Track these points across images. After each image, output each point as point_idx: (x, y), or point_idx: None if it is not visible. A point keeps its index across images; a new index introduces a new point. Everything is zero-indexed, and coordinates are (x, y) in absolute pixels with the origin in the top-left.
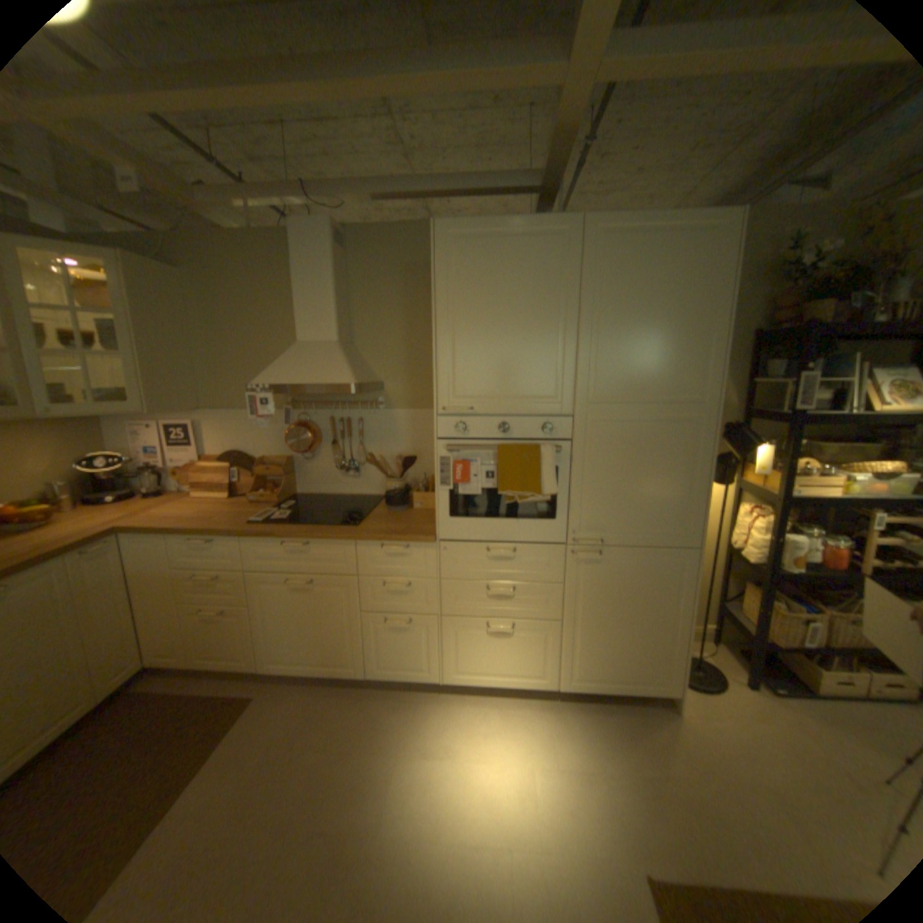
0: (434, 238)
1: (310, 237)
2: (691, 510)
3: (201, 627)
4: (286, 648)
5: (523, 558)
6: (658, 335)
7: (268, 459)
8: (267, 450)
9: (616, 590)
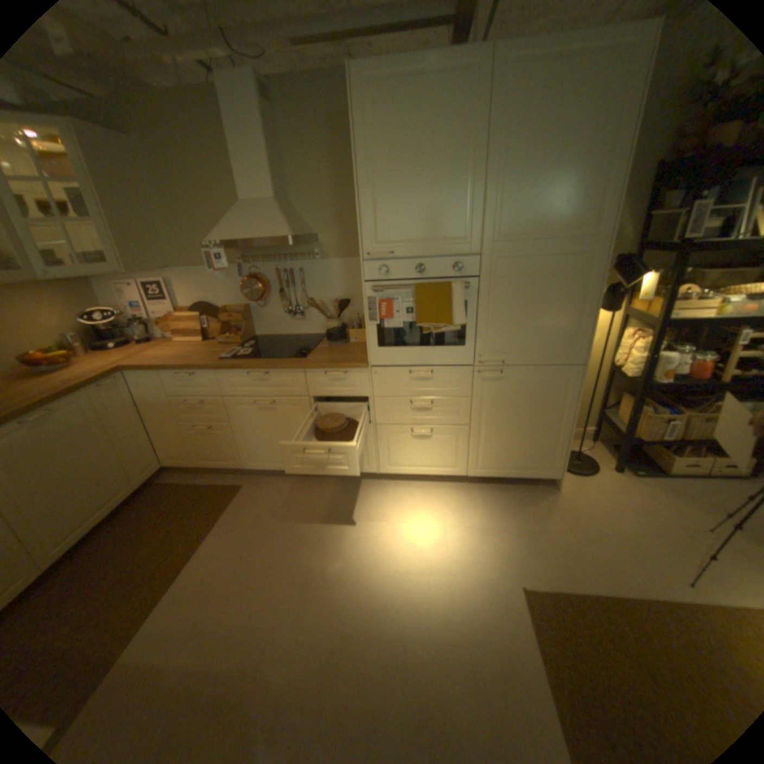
0: (350, 83)
1: (236, 92)
2: (578, 333)
3: (197, 437)
4: (261, 450)
5: (438, 377)
6: (560, 171)
7: (229, 308)
8: (227, 300)
9: (513, 400)
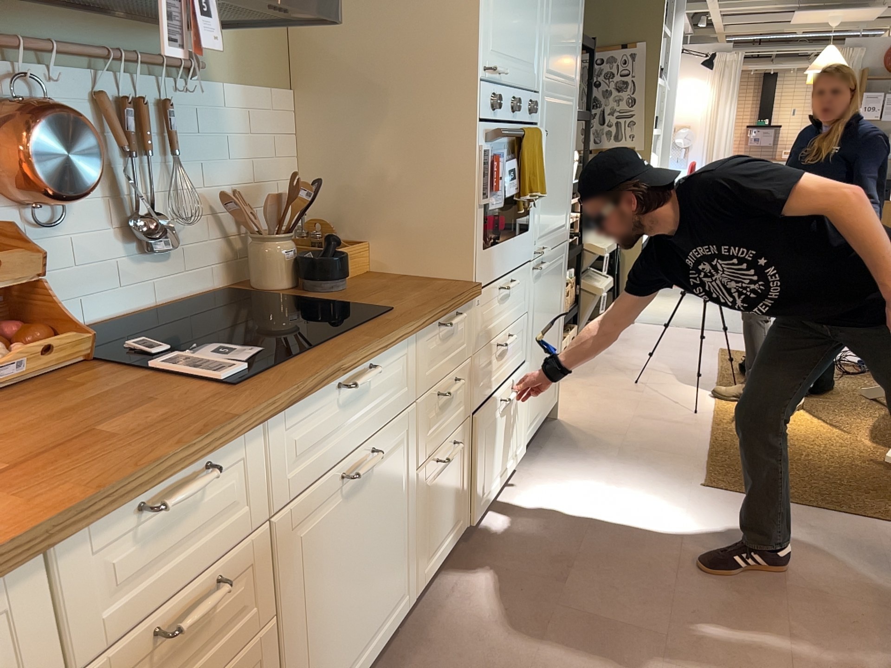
0: None
1: None
2: (567, 201)
3: None
4: (335, 646)
5: (514, 289)
6: (568, 8)
7: None
8: None
9: (545, 303)
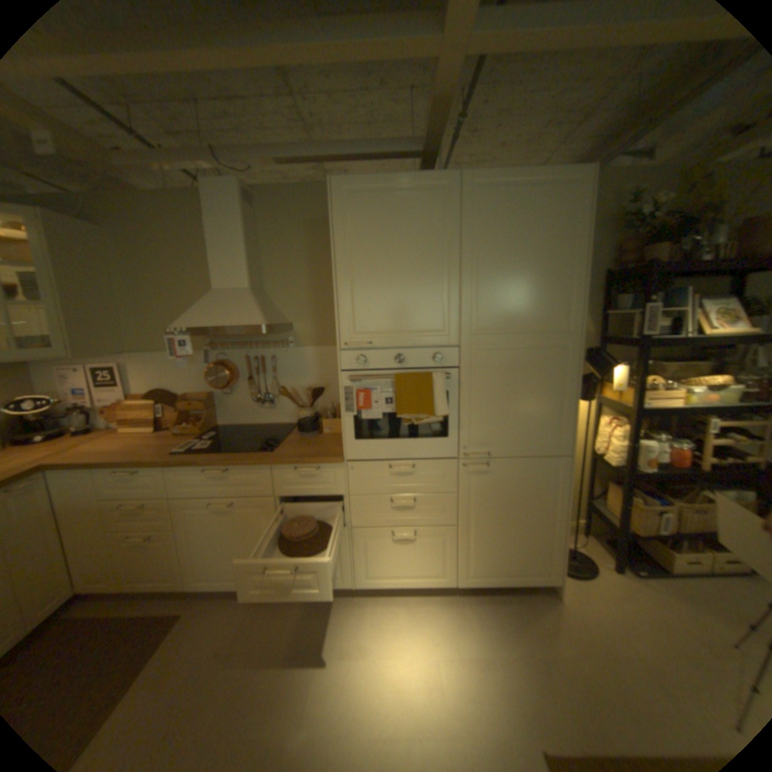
0: (332, 194)
1: (221, 196)
2: (563, 424)
3: (131, 552)
4: (212, 566)
5: (422, 472)
6: (529, 274)
7: (191, 395)
8: (190, 387)
9: (503, 496)
